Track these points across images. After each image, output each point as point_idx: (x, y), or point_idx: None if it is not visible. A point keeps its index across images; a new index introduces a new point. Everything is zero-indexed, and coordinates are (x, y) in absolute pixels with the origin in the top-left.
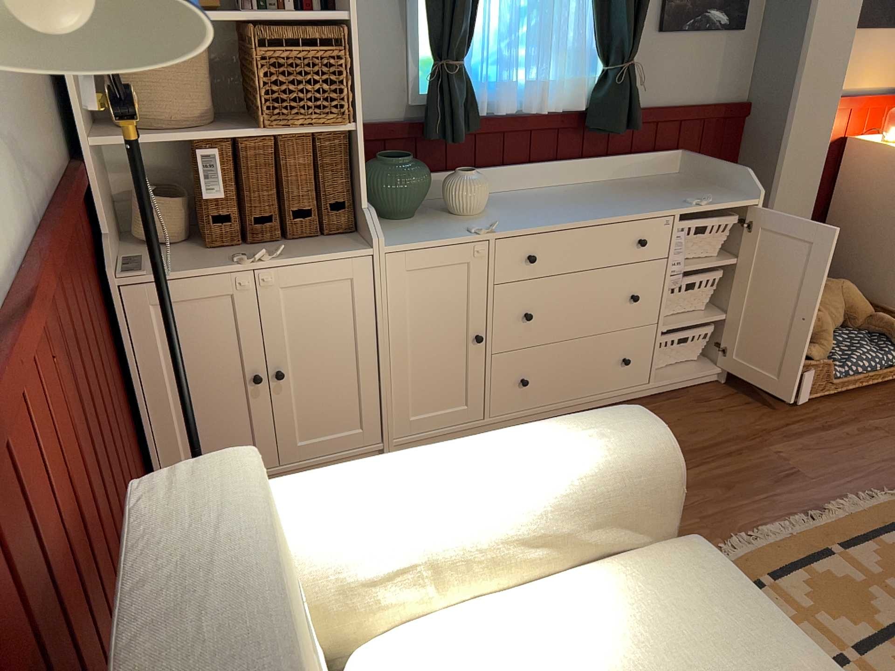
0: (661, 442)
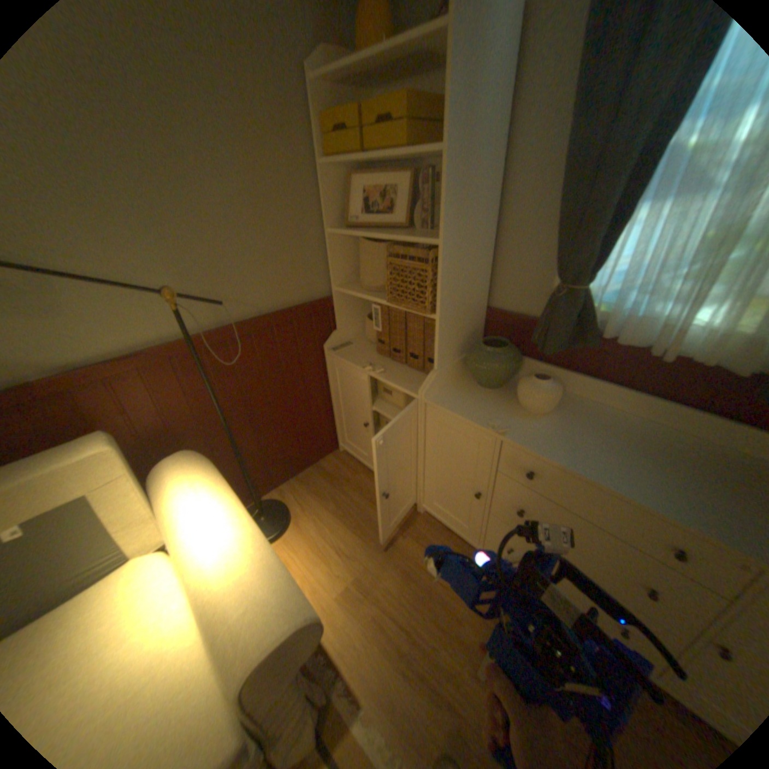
0: (249, 663)
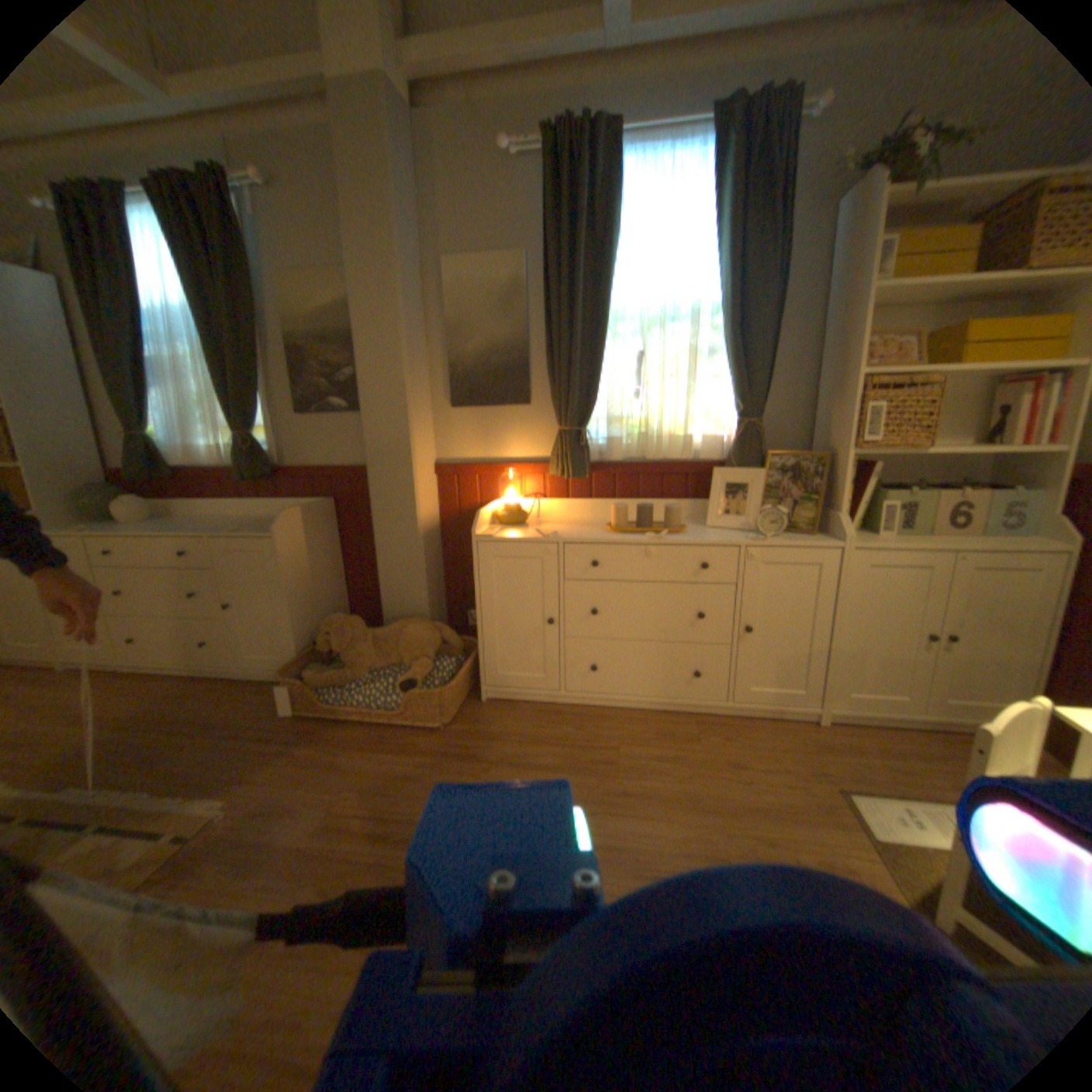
0: None
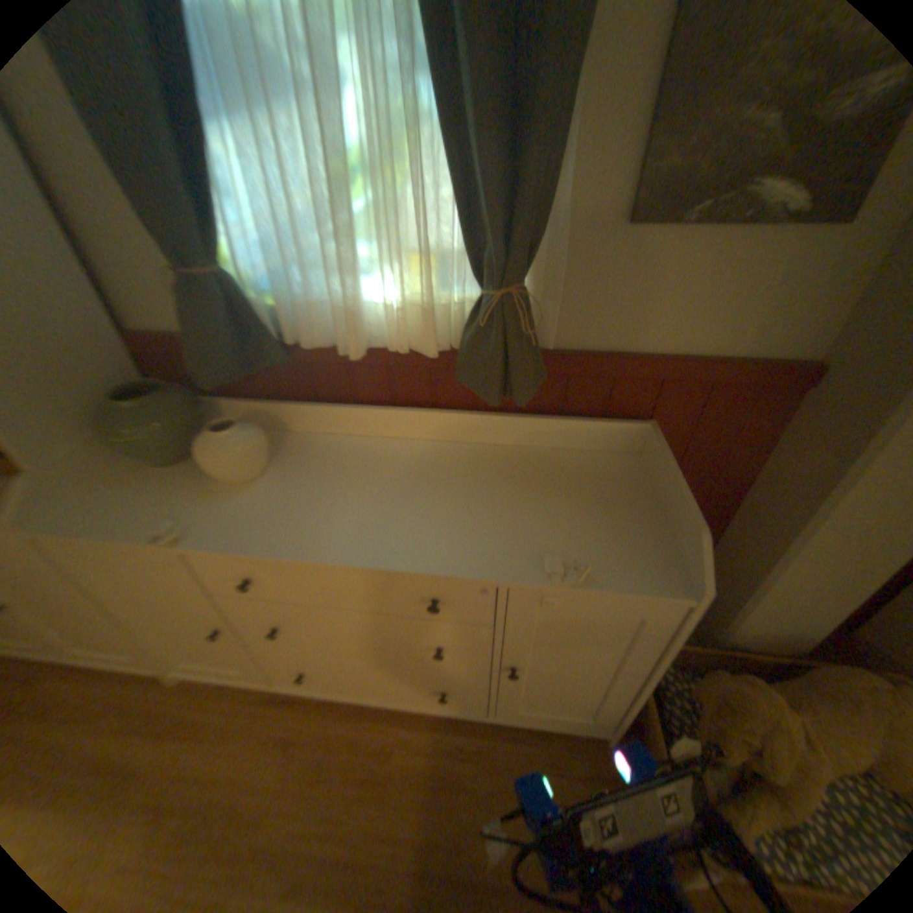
0: None
